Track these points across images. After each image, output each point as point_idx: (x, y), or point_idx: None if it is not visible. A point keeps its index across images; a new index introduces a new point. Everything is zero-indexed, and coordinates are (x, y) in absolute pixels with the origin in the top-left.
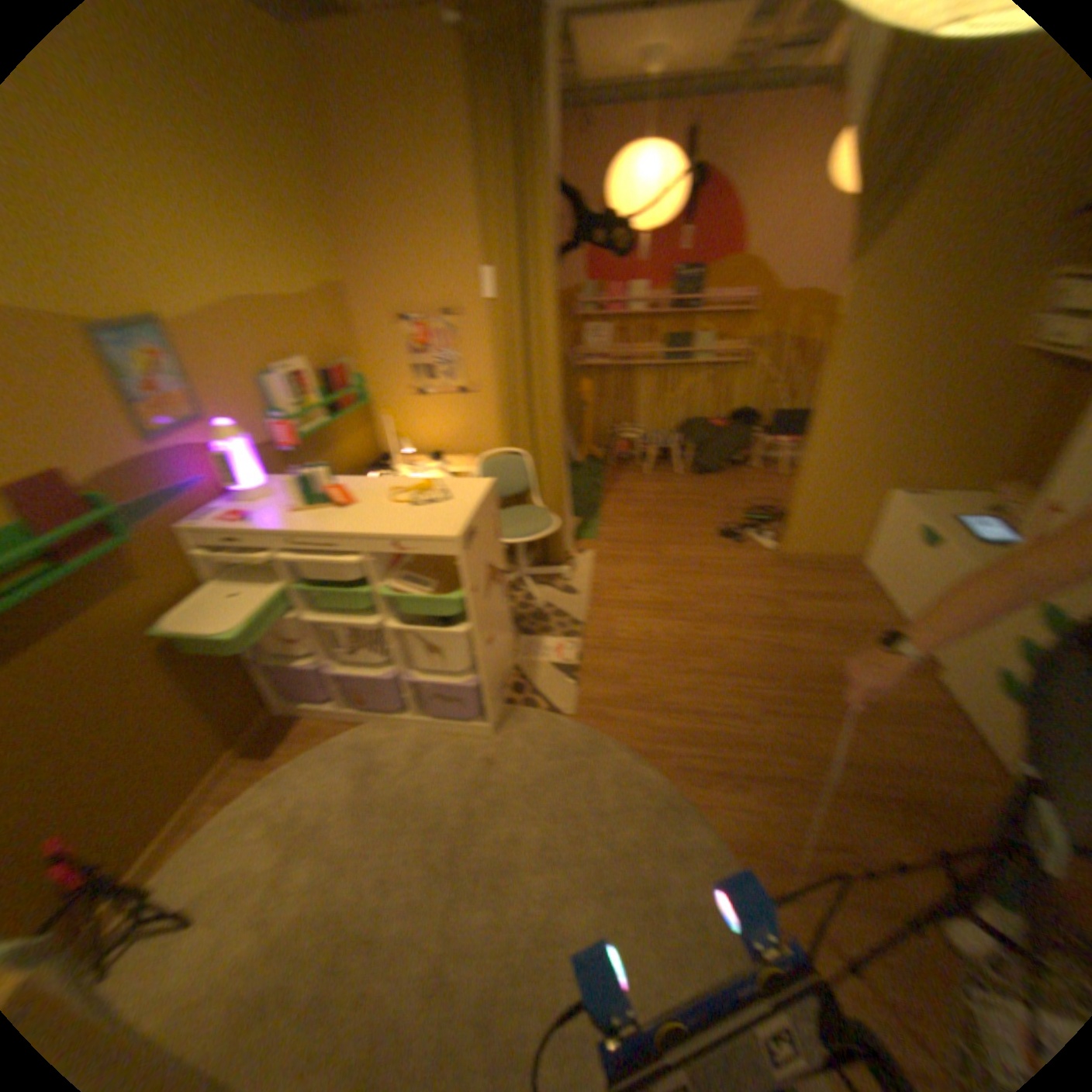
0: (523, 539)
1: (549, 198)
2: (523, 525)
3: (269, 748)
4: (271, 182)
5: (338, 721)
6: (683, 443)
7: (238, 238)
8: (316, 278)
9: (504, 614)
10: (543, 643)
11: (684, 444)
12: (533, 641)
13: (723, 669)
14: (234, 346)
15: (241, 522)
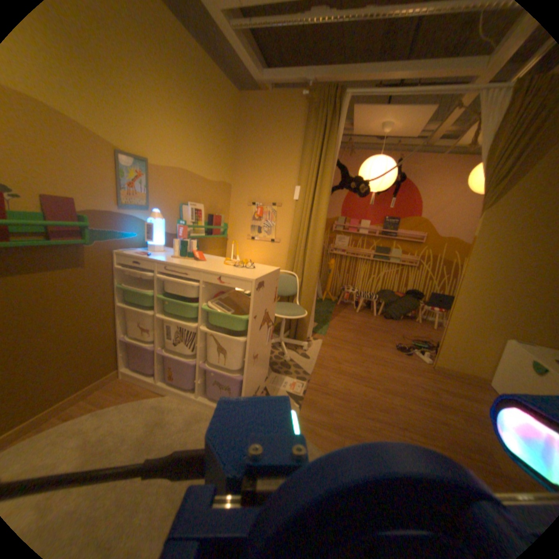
0: (287, 317)
1: (334, 162)
2: (289, 310)
3: (110, 396)
4: (217, 137)
5: (155, 392)
6: (380, 301)
7: (196, 150)
8: (222, 179)
9: (268, 351)
10: (286, 380)
11: (381, 302)
12: (280, 378)
13: (398, 425)
14: (178, 189)
15: (149, 256)
